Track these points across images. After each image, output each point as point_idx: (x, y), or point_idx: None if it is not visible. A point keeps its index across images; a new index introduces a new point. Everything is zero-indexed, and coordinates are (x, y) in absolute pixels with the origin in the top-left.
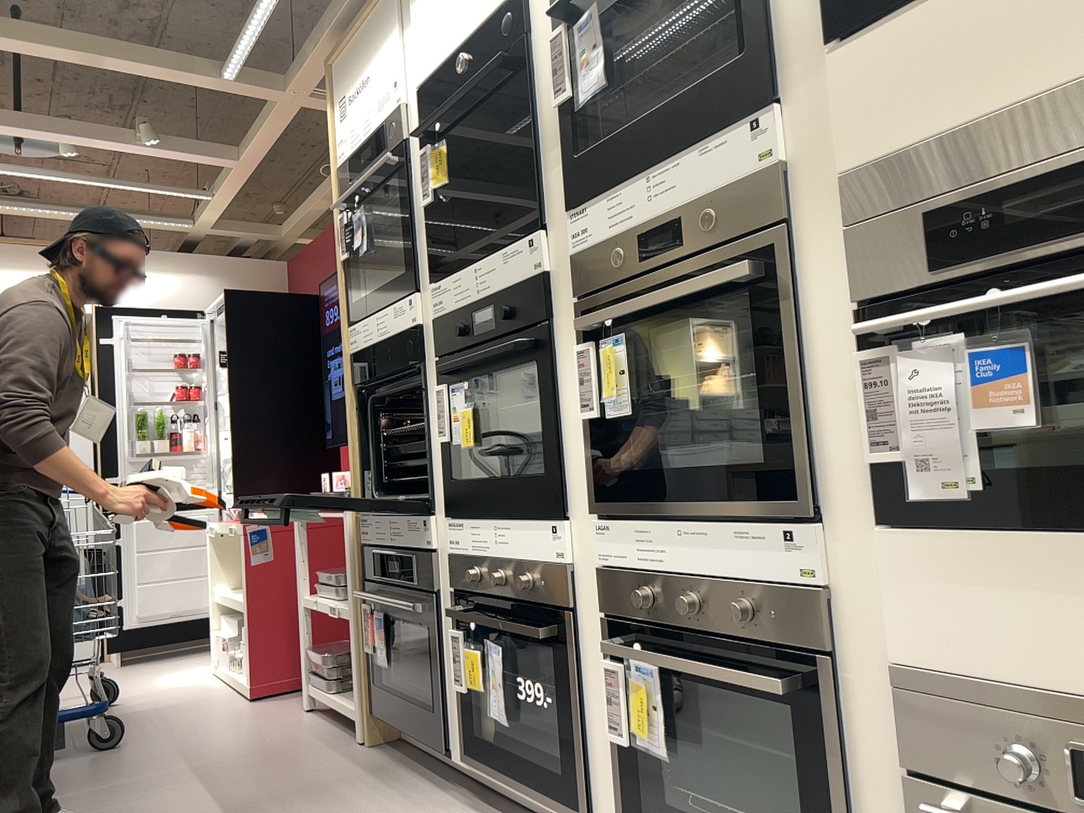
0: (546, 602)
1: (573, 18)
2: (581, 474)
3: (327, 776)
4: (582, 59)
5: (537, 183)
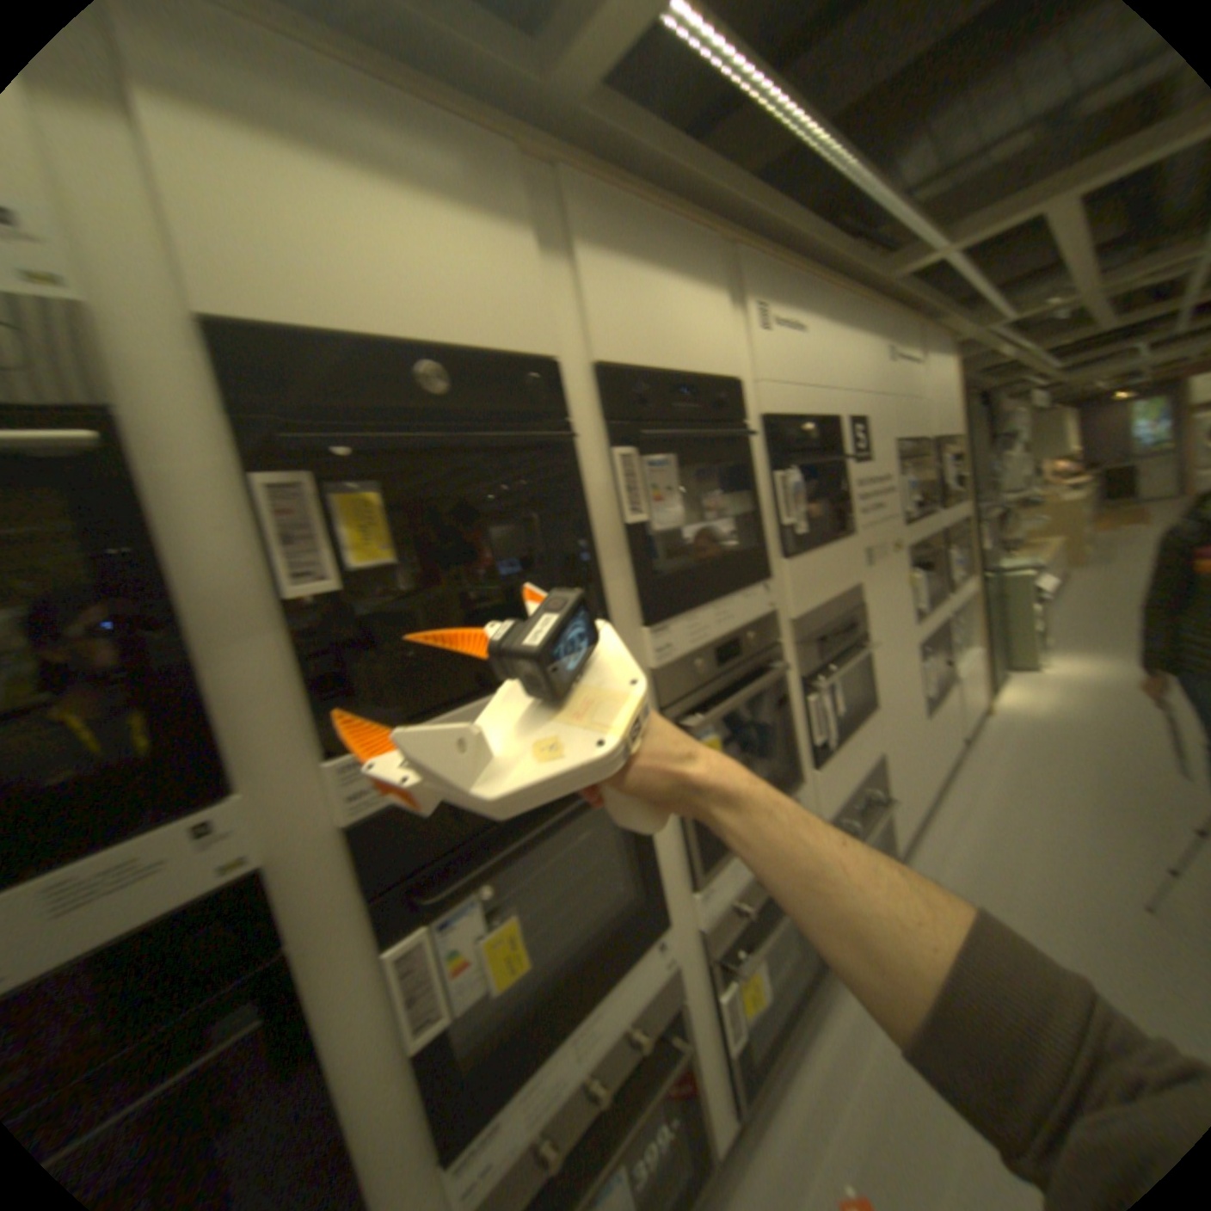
0: (658, 1034)
1: (634, 445)
2: (672, 870)
3: None
4: (654, 492)
5: (597, 593)
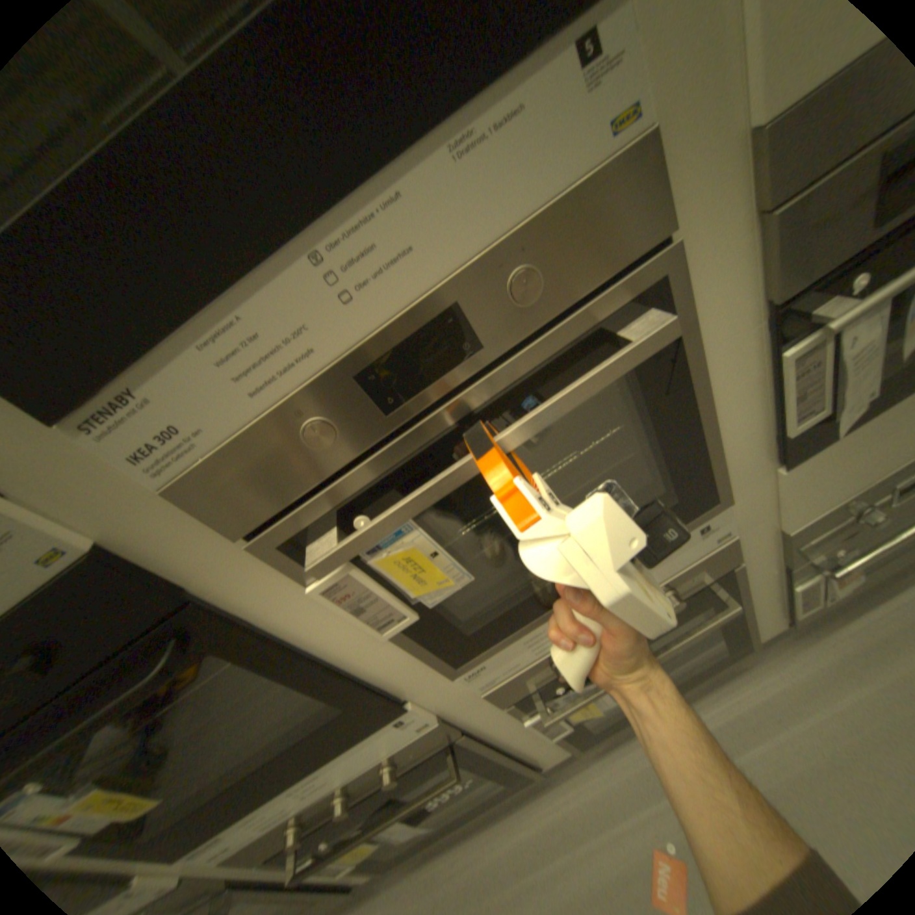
0: (420, 760)
1: None
2: (397, 667)
3: None
4: None
5: None
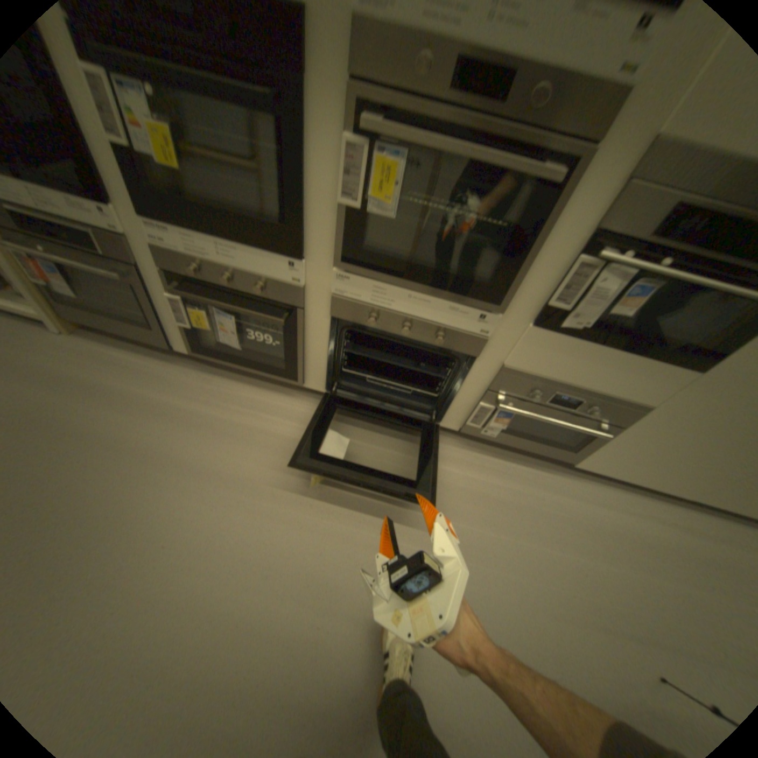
0: (278, 299)
1: None
2: (323, 232)
3: (65, 371)
4: None
5: None
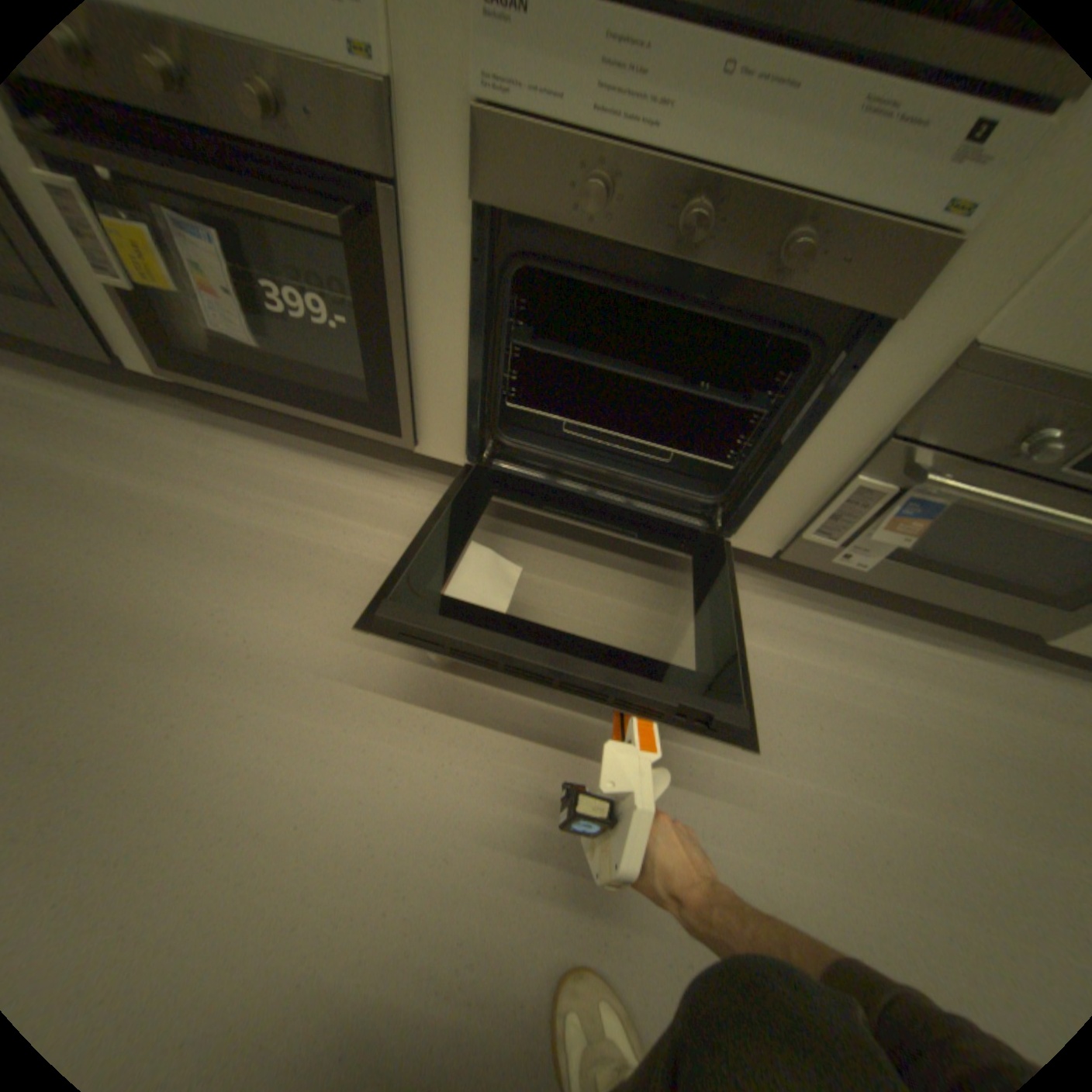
0: (320, 151)
1: None
2: None
3: None
4: None
5: None
